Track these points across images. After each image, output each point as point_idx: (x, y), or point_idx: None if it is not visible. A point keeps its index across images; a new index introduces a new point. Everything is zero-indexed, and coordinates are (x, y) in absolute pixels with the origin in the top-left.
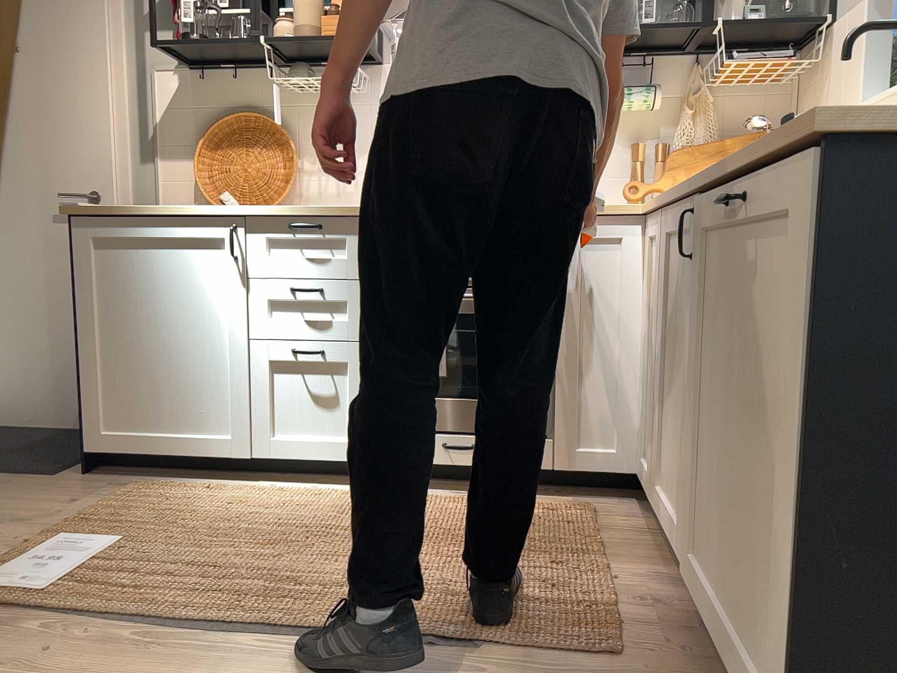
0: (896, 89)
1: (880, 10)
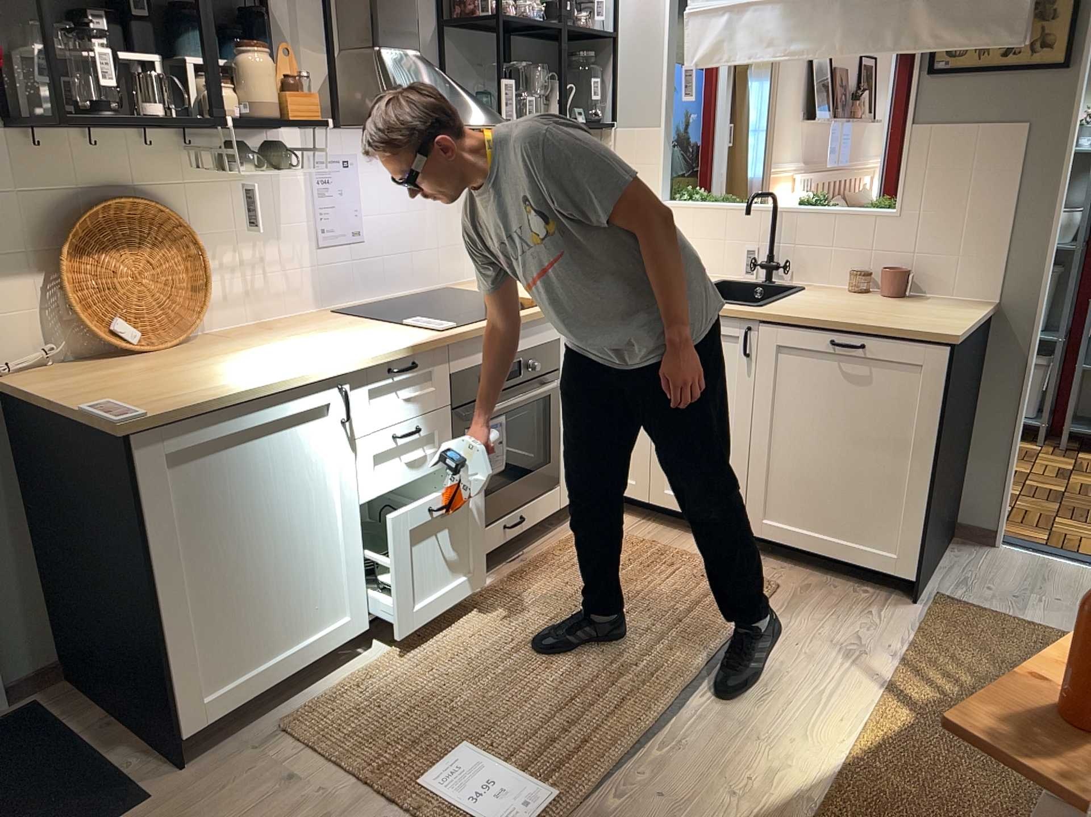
0: (704, 204)
1: (668, 137)
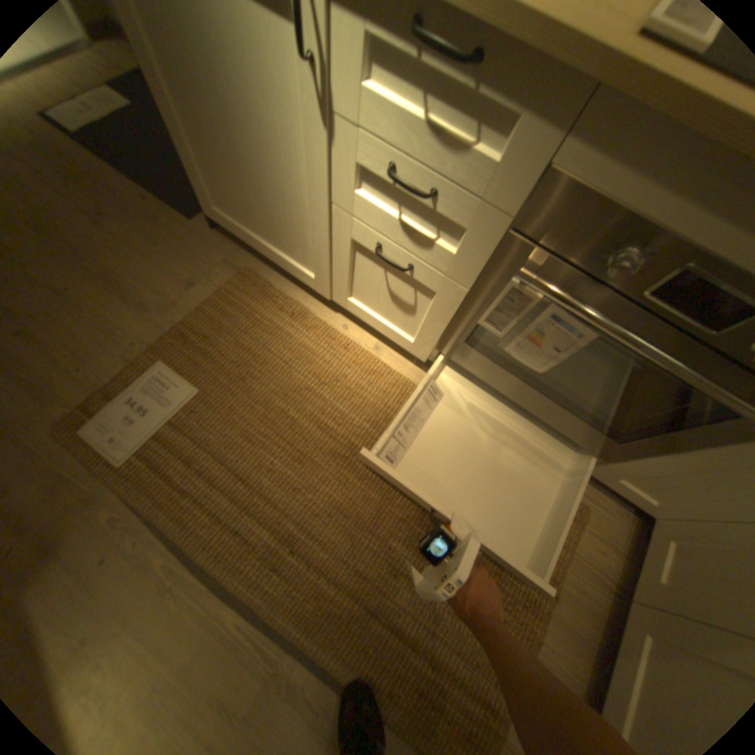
0: None
1: None
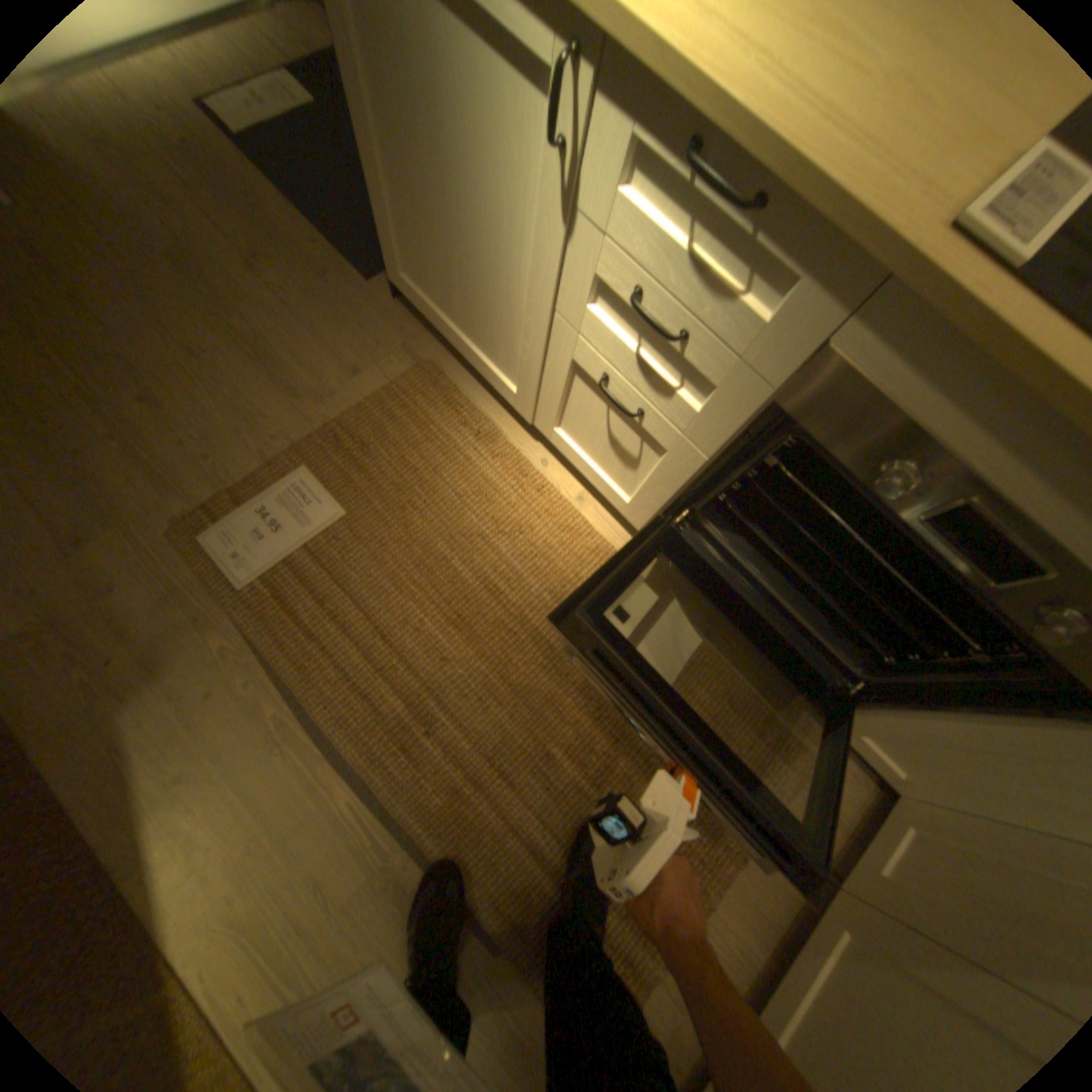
0: None
1: None
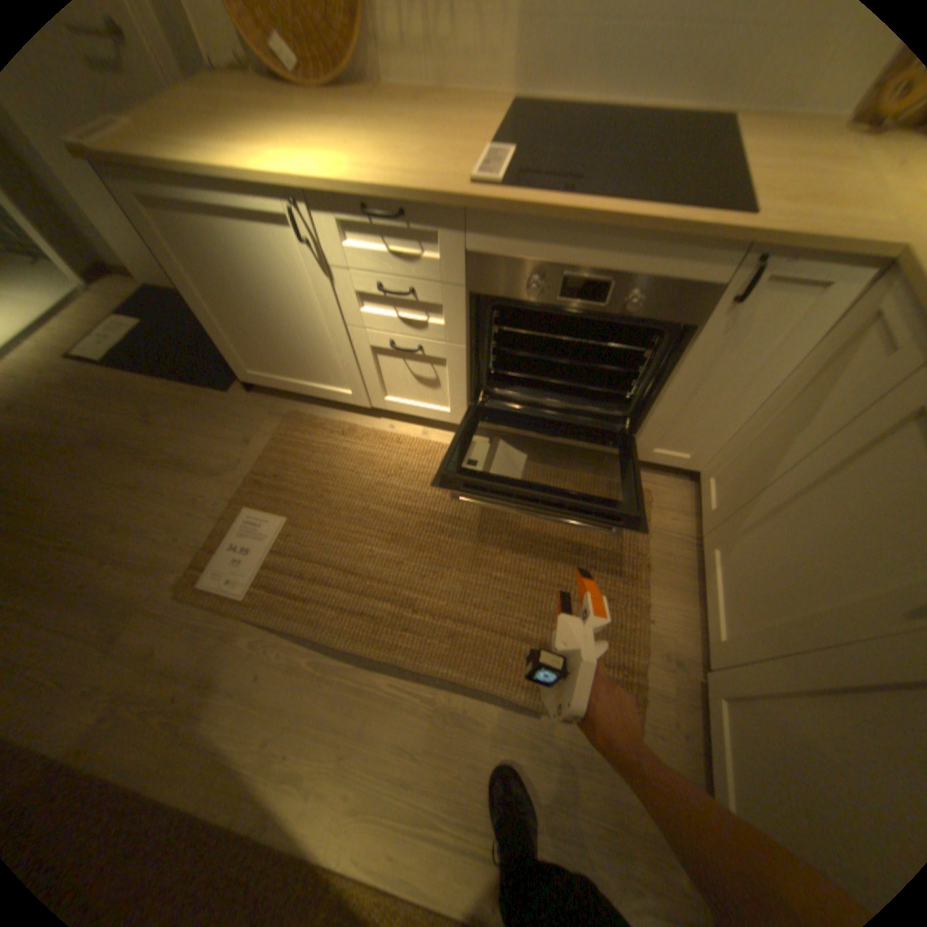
0: None
1: None
